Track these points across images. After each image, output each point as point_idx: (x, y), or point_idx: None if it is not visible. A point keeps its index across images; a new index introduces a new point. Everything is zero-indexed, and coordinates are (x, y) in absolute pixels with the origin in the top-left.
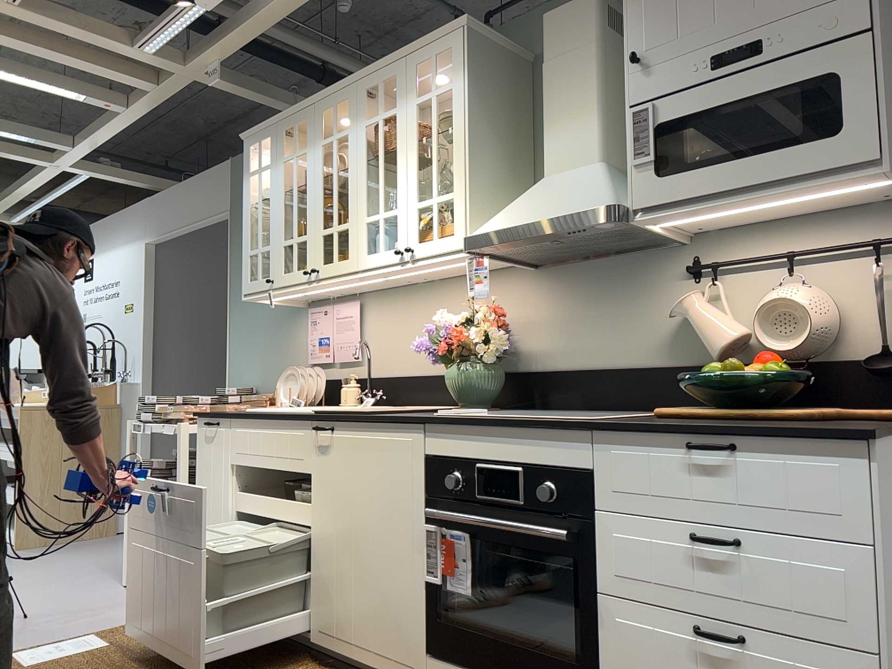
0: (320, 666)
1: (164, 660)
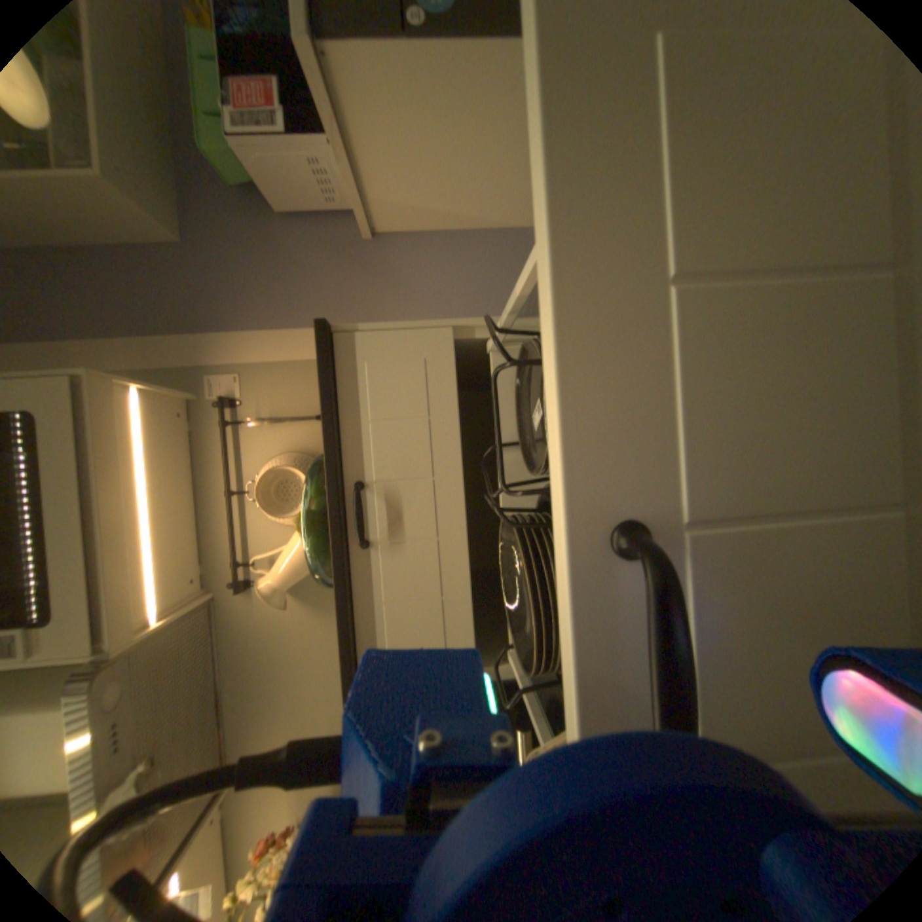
0: None
1: None
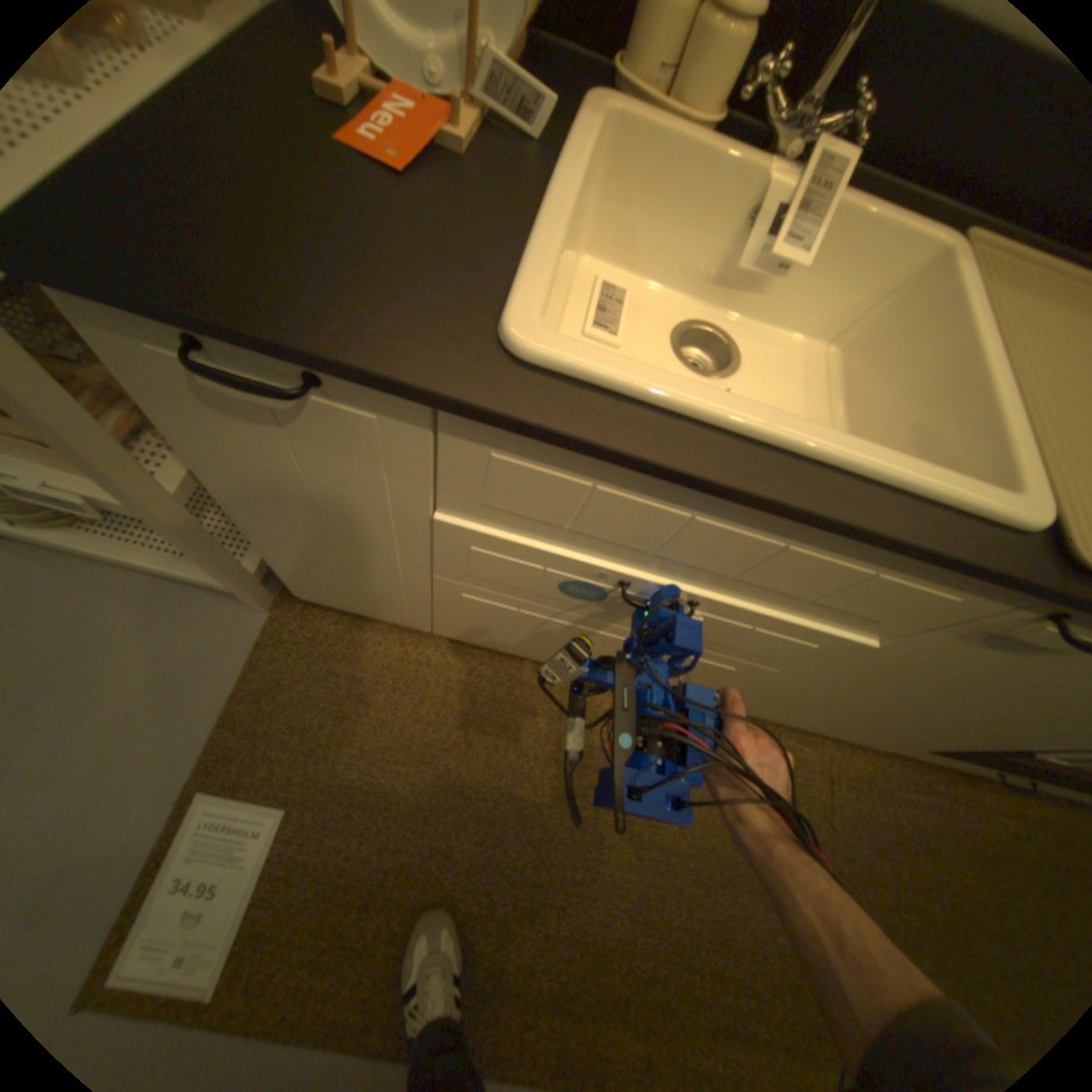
0: None
1: (449, 804)
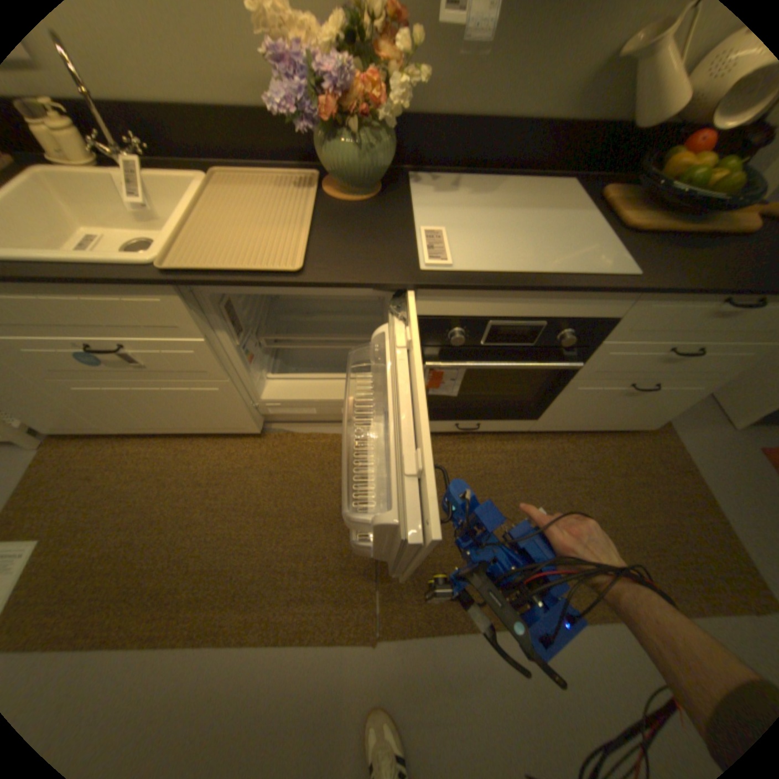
0: (275, 438)
1: (134, 519)
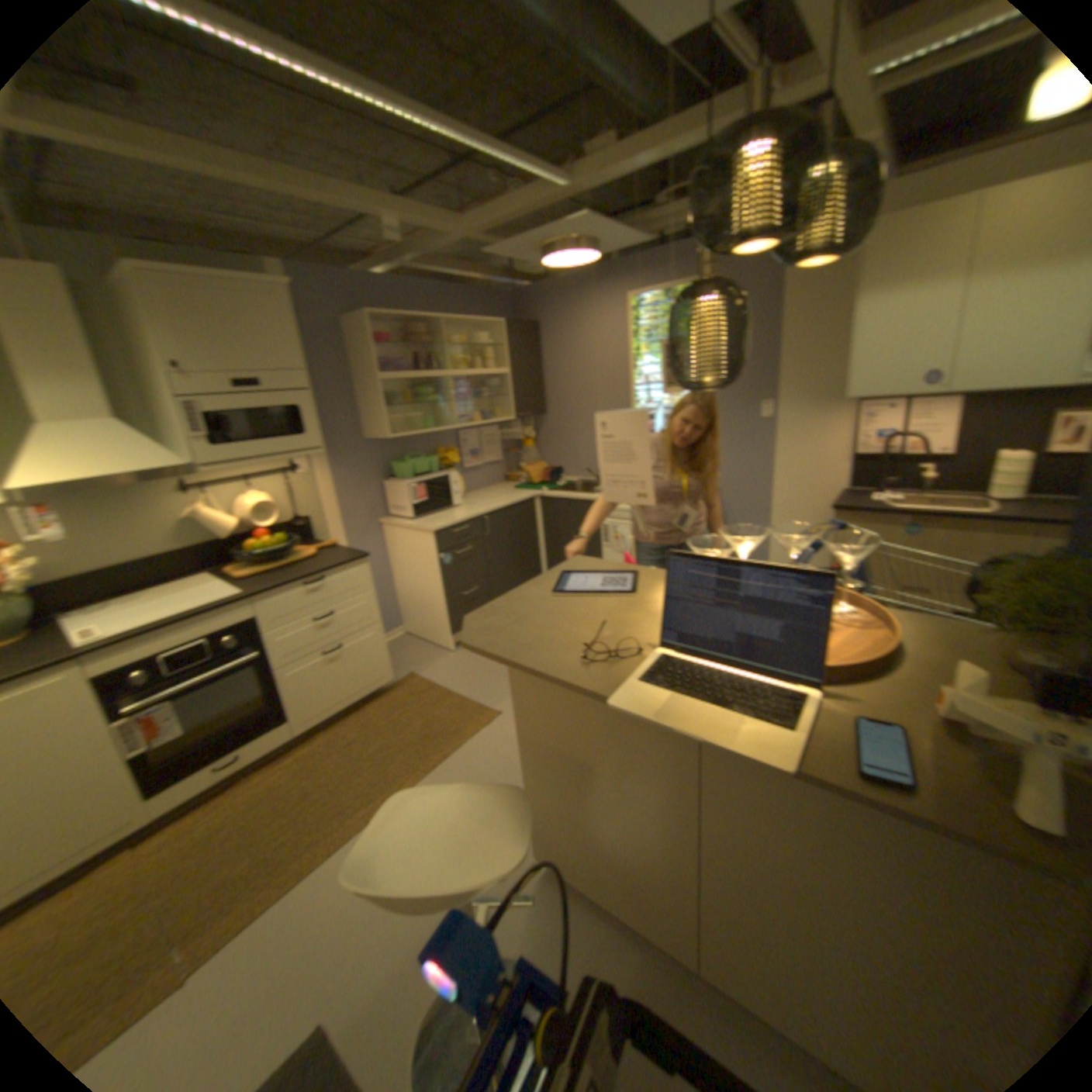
0: None
1: None
